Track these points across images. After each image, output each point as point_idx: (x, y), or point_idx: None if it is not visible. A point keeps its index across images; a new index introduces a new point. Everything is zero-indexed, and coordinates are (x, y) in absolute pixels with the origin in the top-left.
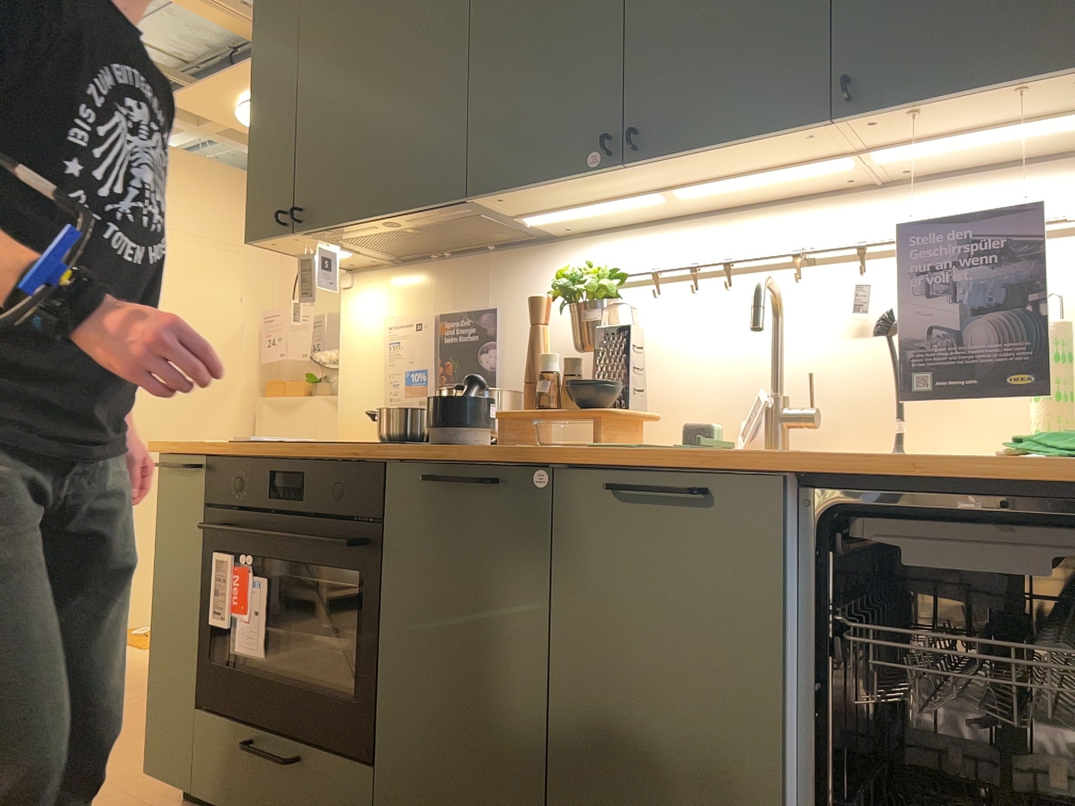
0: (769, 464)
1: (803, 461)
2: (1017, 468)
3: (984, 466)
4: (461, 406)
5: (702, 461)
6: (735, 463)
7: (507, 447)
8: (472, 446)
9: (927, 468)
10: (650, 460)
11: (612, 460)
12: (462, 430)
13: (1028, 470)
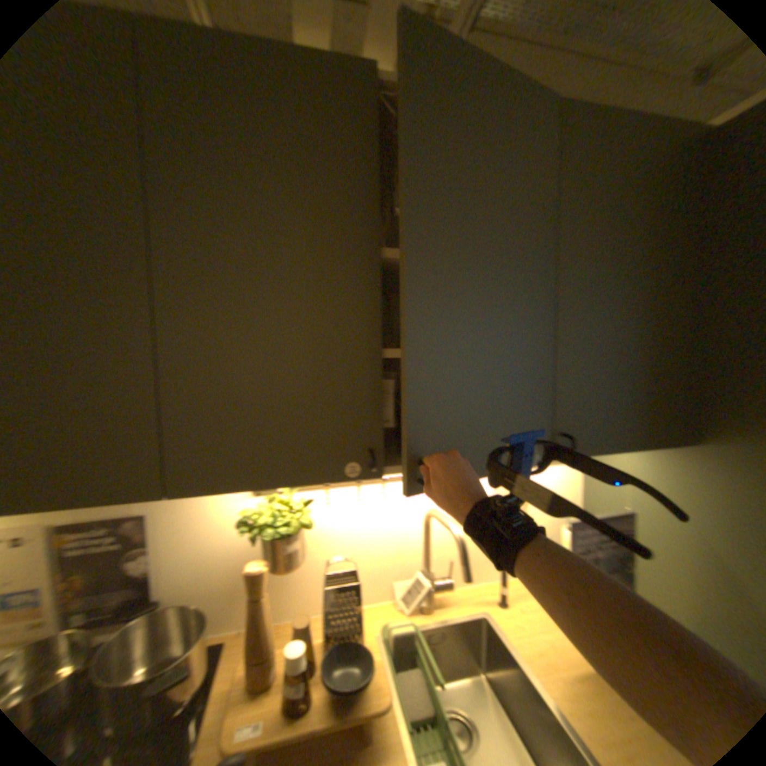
0: None
1: None
2: None
3: None
4: None
5: None
6: None
7: None
8: None
9: None
10: None
11: None
12: None
13: None
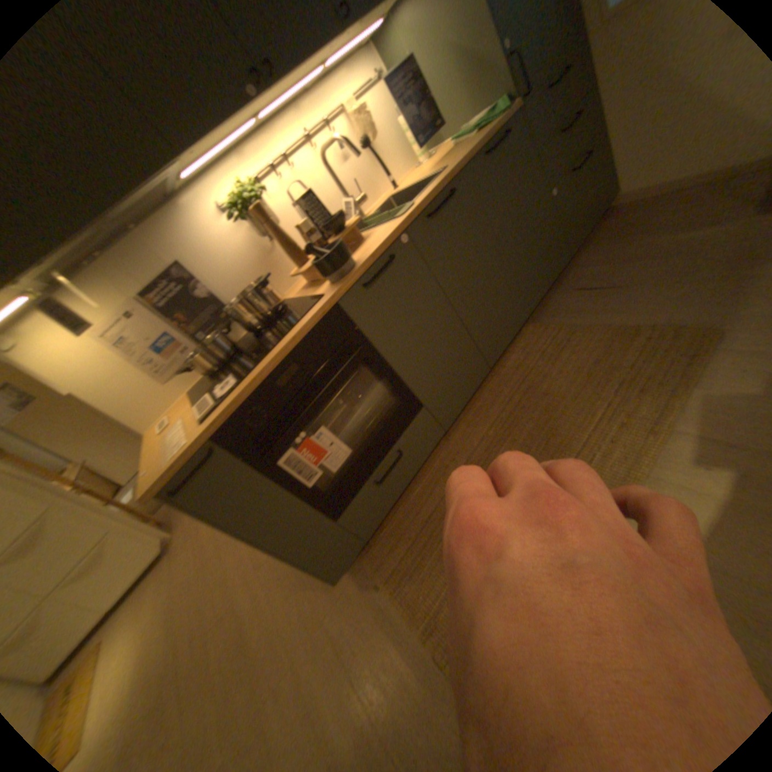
0: (461, 164)
1: (468, 155)
2: (502, 120)
3: (490, 128)
4: (340, 246)
5: (446, 179)
6: (454, 171)
7: (375, 242)
8: (356, 260)
9: (488, 135)
10: (429, 195)
11: (424, 203)
12: (348, 257)
13: (498, 122)
